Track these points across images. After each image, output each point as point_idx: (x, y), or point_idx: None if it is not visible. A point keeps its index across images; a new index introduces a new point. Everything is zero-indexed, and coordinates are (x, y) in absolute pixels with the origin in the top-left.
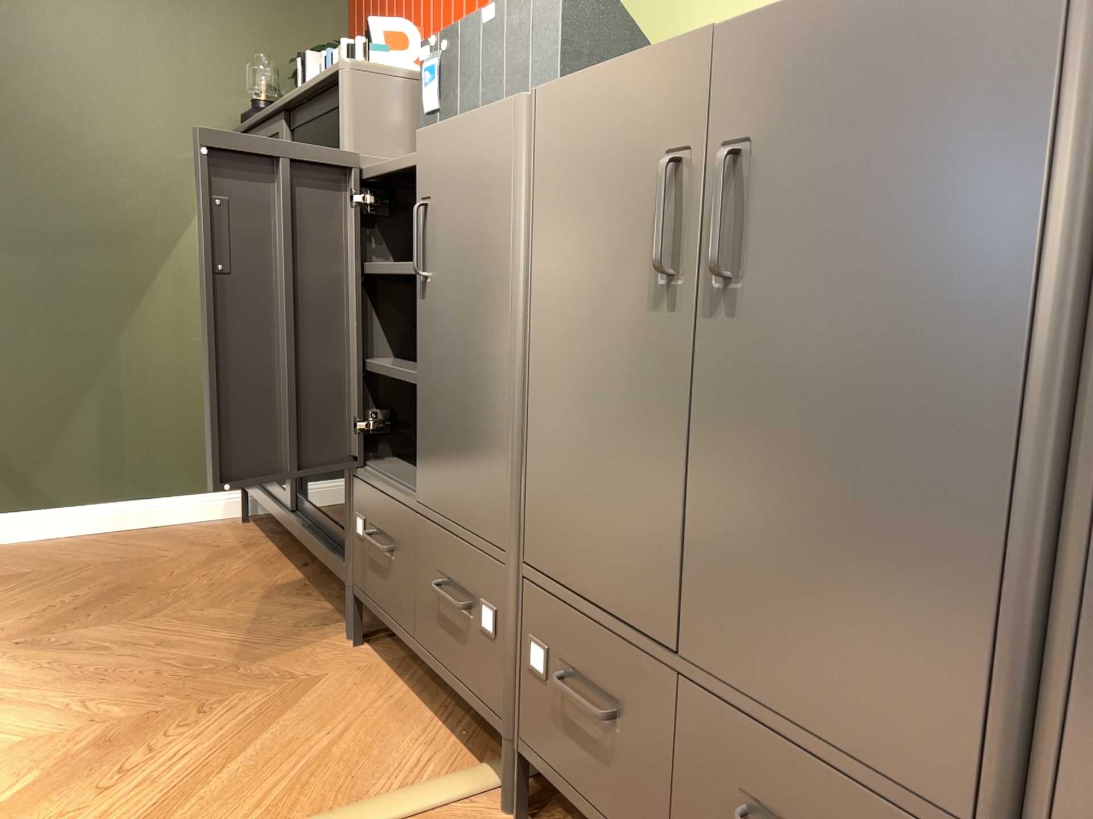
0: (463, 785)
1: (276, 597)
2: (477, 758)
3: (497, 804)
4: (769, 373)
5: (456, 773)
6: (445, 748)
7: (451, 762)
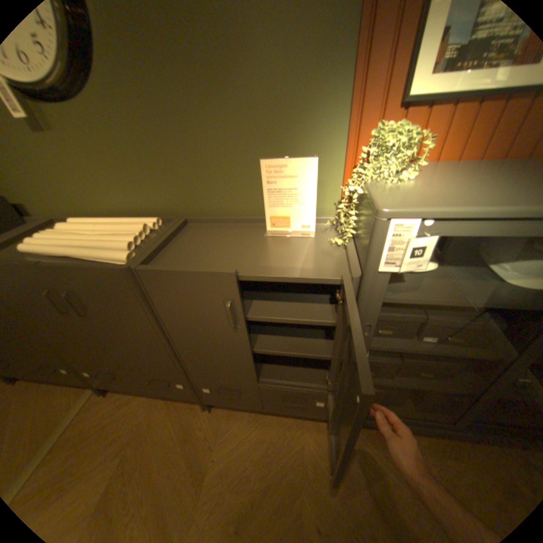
0: (83, 399)
1: None
2: (82, 389)
3: (95, 396)
4: (106, 330)
5: (79, 397)
6: (71, 393)
7: (75, 395)
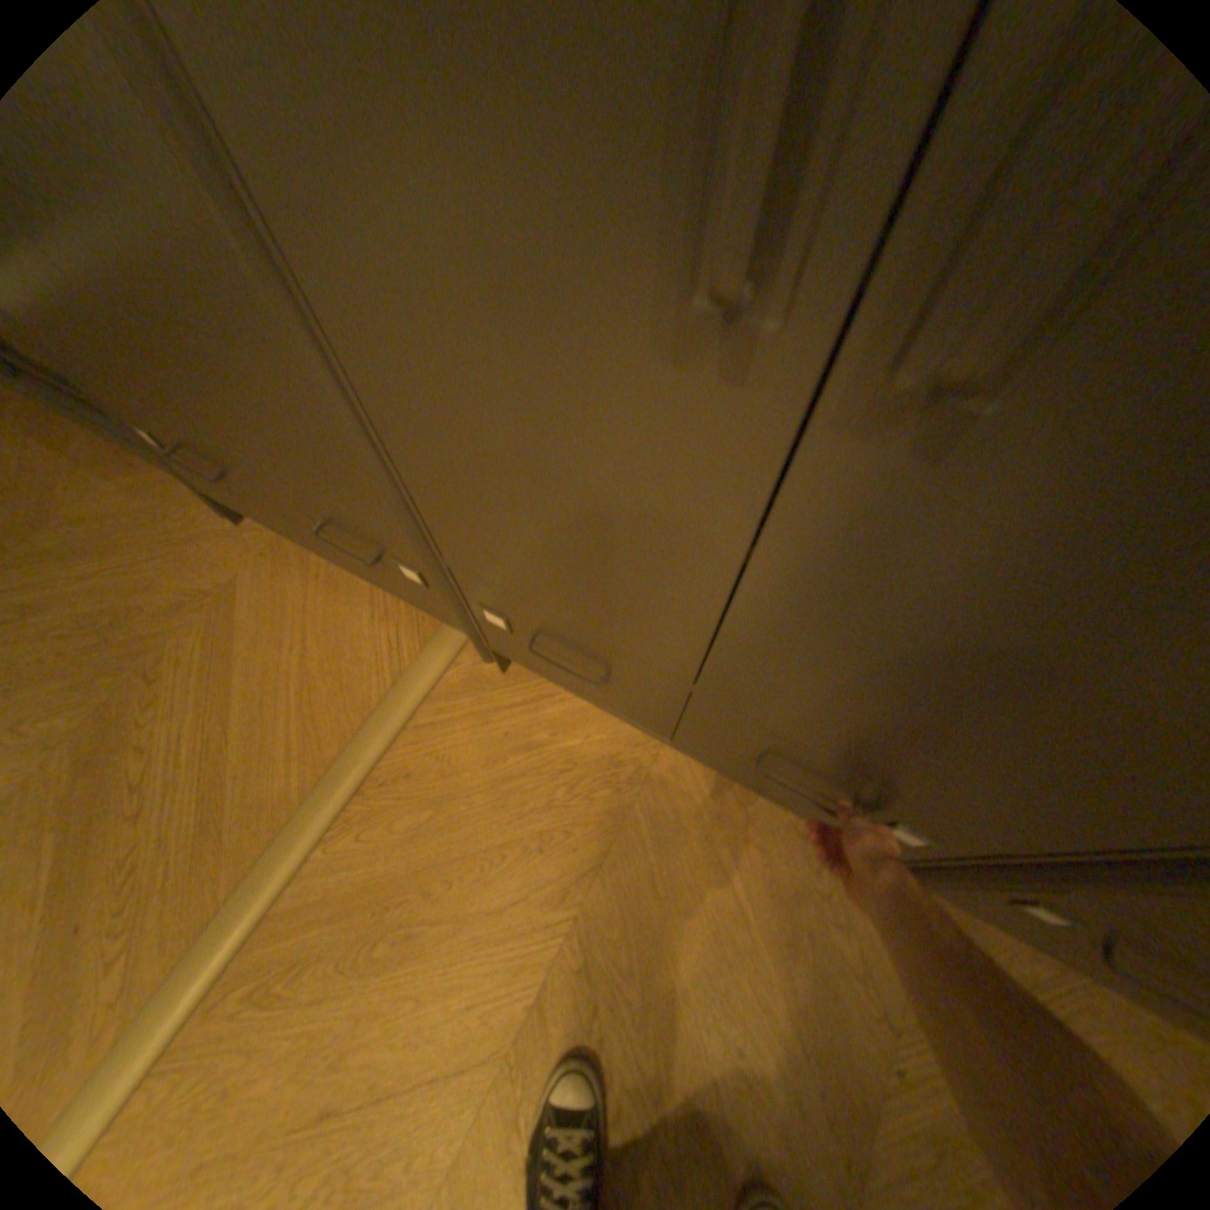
0: (441, 654)
1: (99, 485)
2: None
3: (475, 656)
4: (976, 571)
5: (427, 642)
6: (401, 616)
7: (415, 629)
